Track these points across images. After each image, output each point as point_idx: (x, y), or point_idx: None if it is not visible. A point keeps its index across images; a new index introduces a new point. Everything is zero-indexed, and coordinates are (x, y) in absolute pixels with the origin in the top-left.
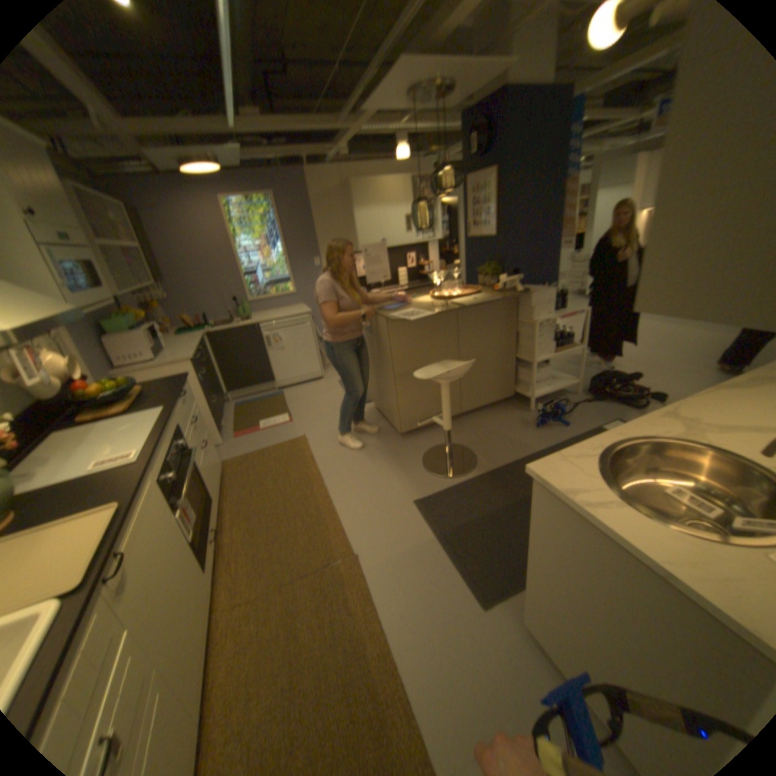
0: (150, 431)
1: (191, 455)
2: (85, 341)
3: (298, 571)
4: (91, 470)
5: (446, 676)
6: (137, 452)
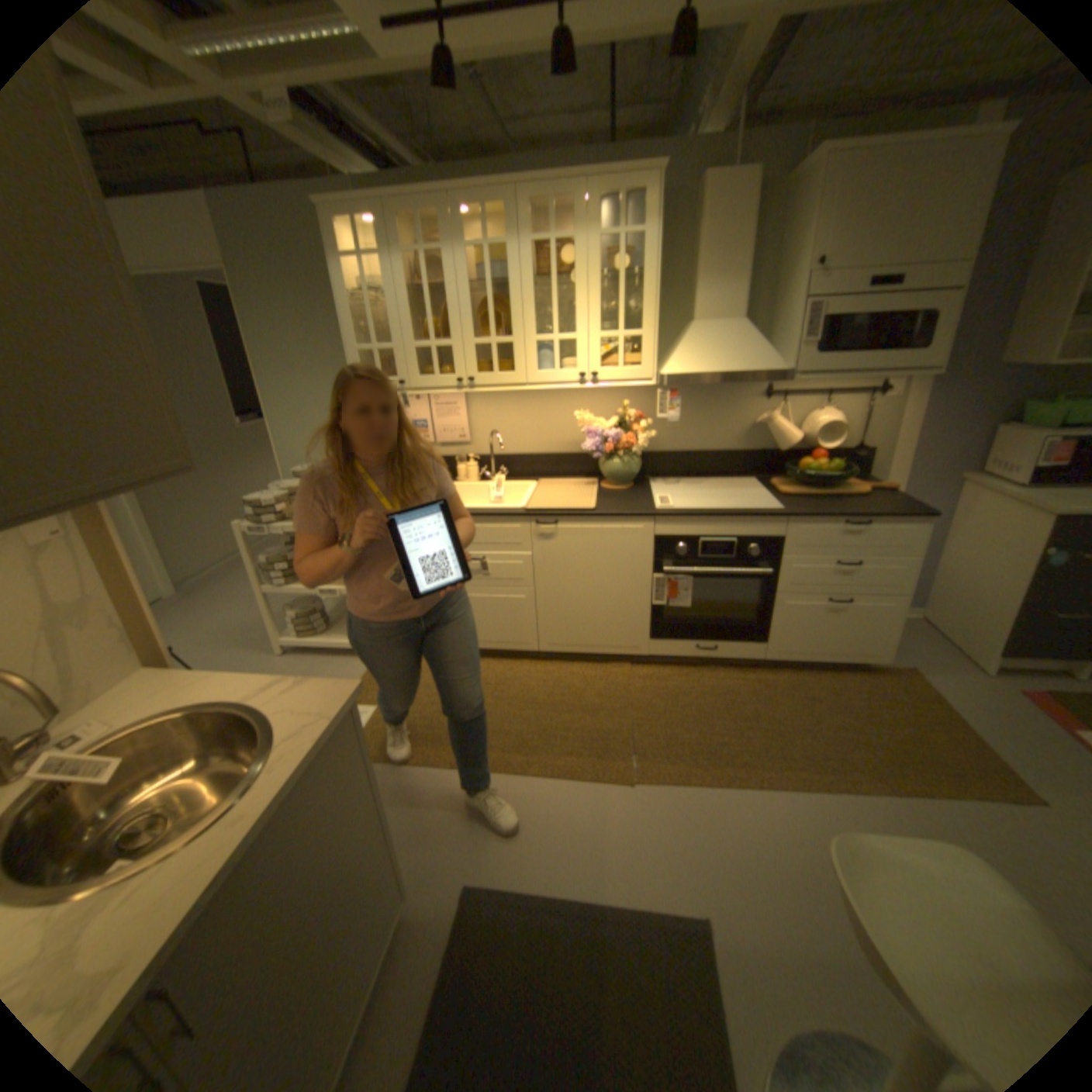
0: (723, 509)
1: (780, 579)
2: (962, 417)
3: (646, 728)
4: (660, 497)
5: (452, 810)
6: (676, 508)
